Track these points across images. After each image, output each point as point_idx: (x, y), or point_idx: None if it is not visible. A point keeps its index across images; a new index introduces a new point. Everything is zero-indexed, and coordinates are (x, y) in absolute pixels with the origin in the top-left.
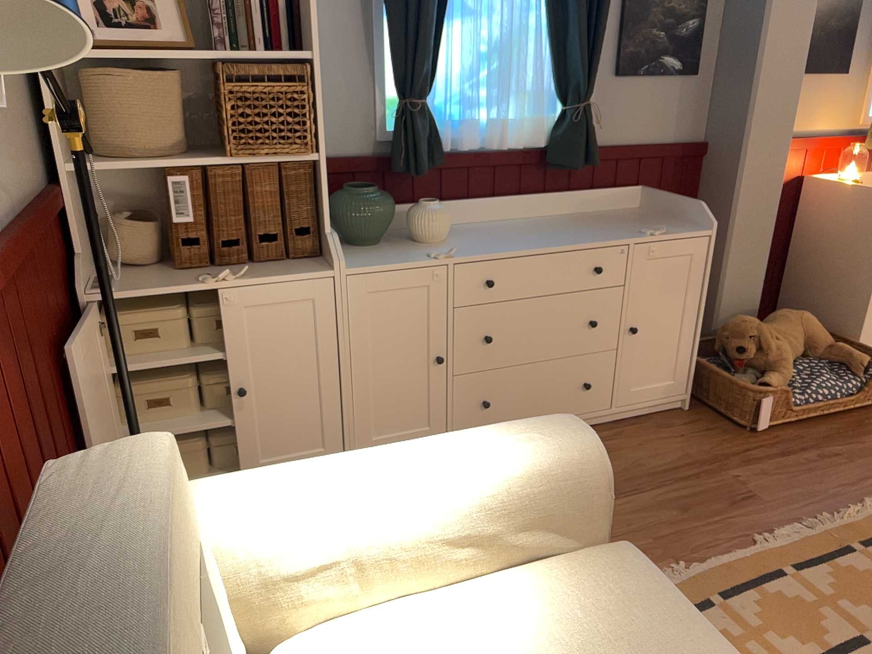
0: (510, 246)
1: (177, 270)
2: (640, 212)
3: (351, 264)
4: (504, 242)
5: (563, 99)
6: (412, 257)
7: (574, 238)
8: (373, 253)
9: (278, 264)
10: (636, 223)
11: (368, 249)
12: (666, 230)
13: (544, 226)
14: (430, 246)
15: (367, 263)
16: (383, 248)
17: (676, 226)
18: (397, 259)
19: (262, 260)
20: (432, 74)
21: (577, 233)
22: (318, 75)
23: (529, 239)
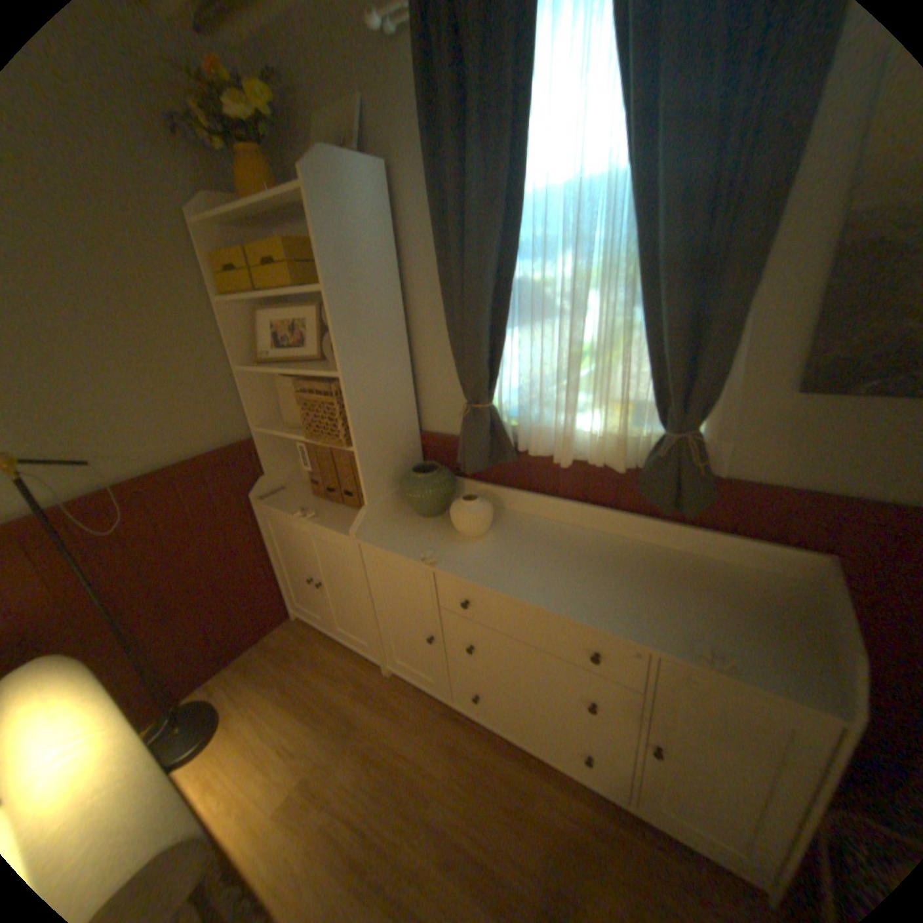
0: (504, 578)
1: (313, 495)
2: (795, 598)
3: (371, 537)
4: (511, 568)
5: (665, 421)
6: (413, 550)
7: (587, 603)
8: (408, 529)
9: (350, 513)
10: (737, 620)
11: (416, 522)
12: (730, 669)
13: (603, 561)
14: (452, 541)
15: (381, 540)
16: (426, 525)
17: (793, 666)
18: (402, 546)
19: (349, 506)
20: (493, 381)
21: (609, 597)
22: (346, 389)
23: (541, 577)
